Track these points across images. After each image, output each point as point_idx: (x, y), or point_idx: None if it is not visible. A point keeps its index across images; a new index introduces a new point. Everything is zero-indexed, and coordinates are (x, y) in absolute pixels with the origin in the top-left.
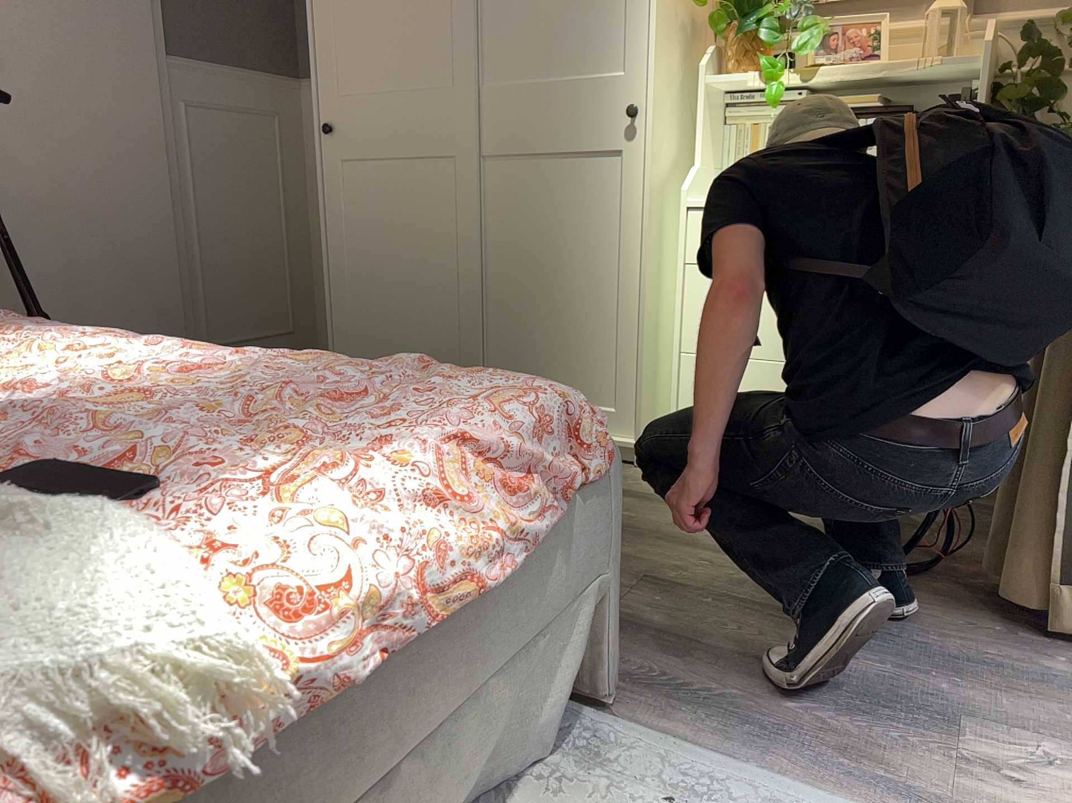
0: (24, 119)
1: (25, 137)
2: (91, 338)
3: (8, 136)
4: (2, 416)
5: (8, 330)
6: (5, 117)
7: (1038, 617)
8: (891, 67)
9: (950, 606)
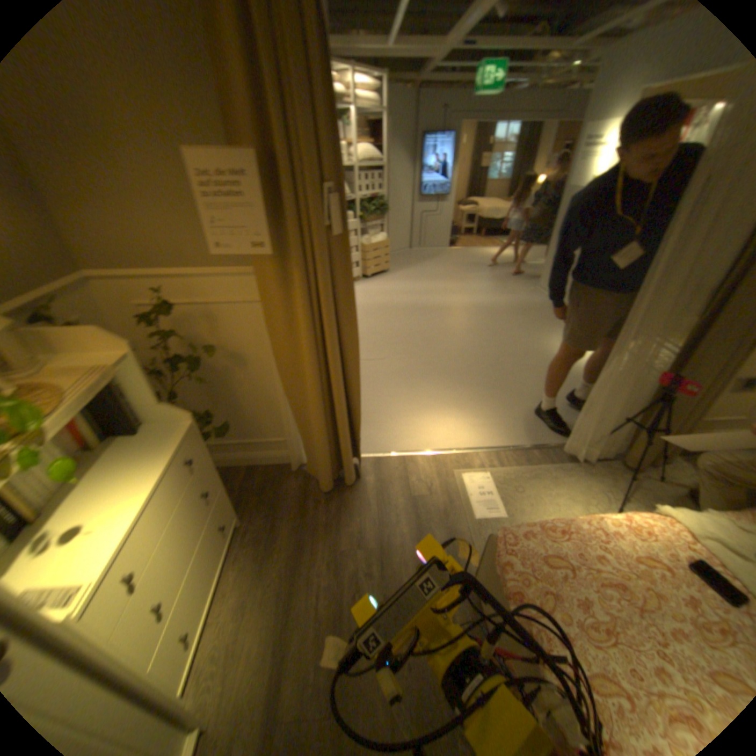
0: None
1: None
2: None
3: None
4: None
5: None
6: None
7: (336, 485)
8: (53, 385)
9: (342, 506)
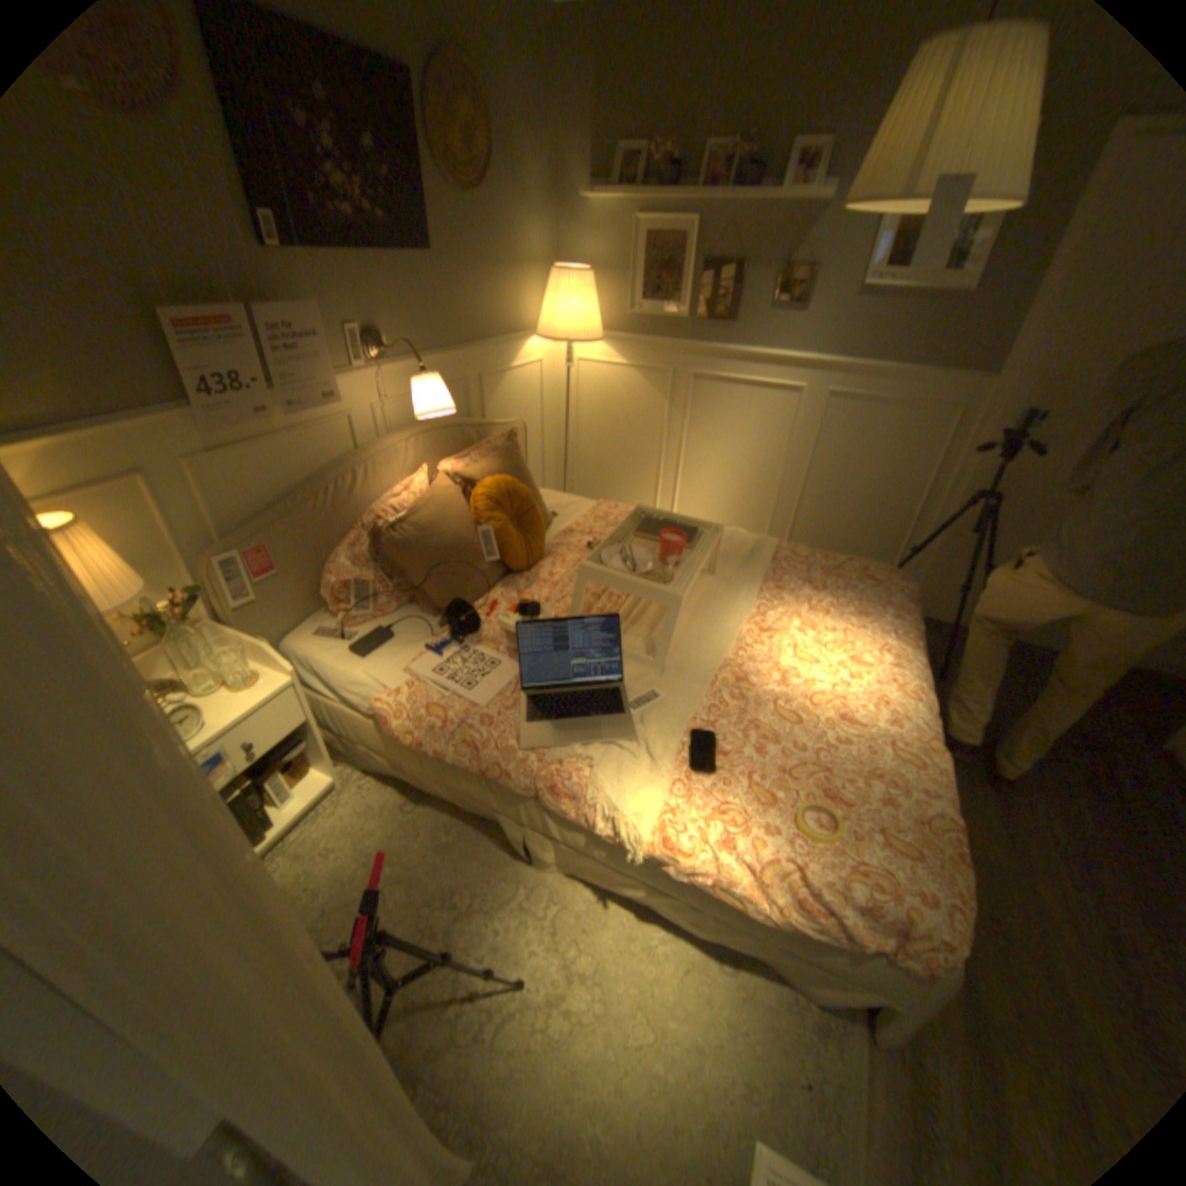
0: (1075, 447)
1: (1068, 458)
2: (896, 646)
3: (1054, 456)
4: (769, 688)
5: (887, 610)
6: (1060, 445)
7: None
8: None
9: None
